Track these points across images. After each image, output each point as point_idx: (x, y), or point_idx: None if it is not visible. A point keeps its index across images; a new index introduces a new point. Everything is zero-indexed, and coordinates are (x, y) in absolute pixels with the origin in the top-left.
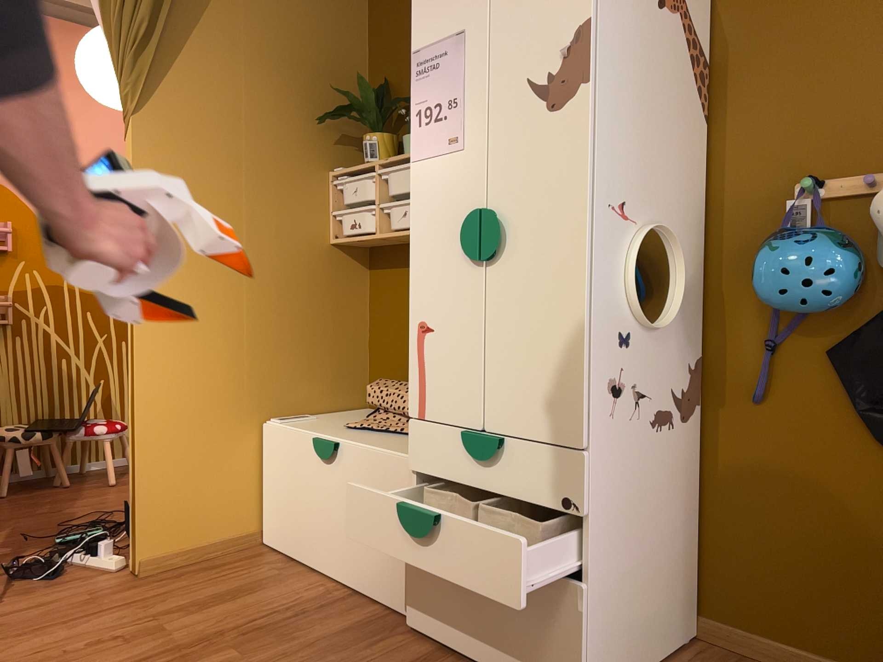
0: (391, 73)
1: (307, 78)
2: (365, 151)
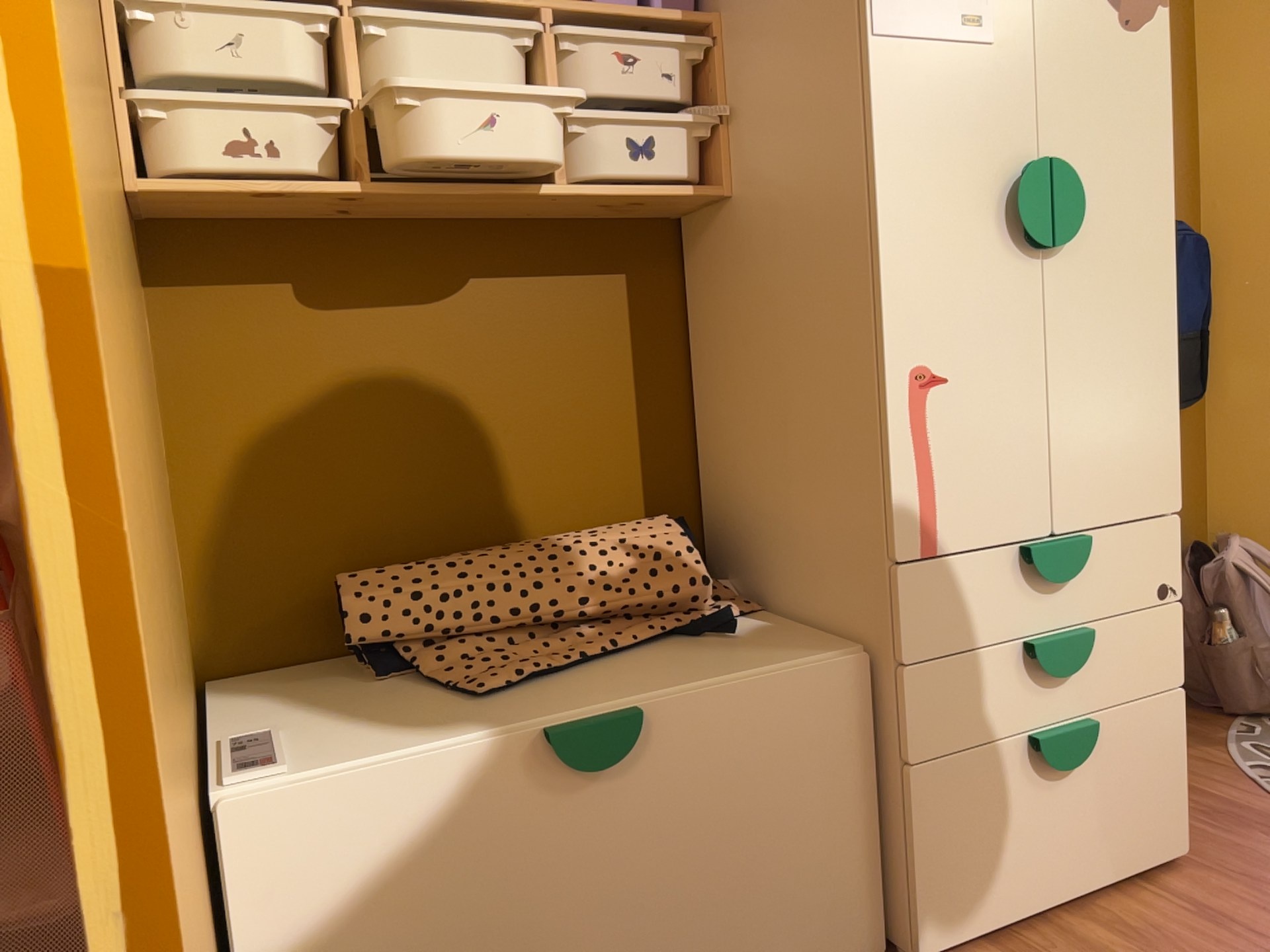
0: None
1: None
2: None
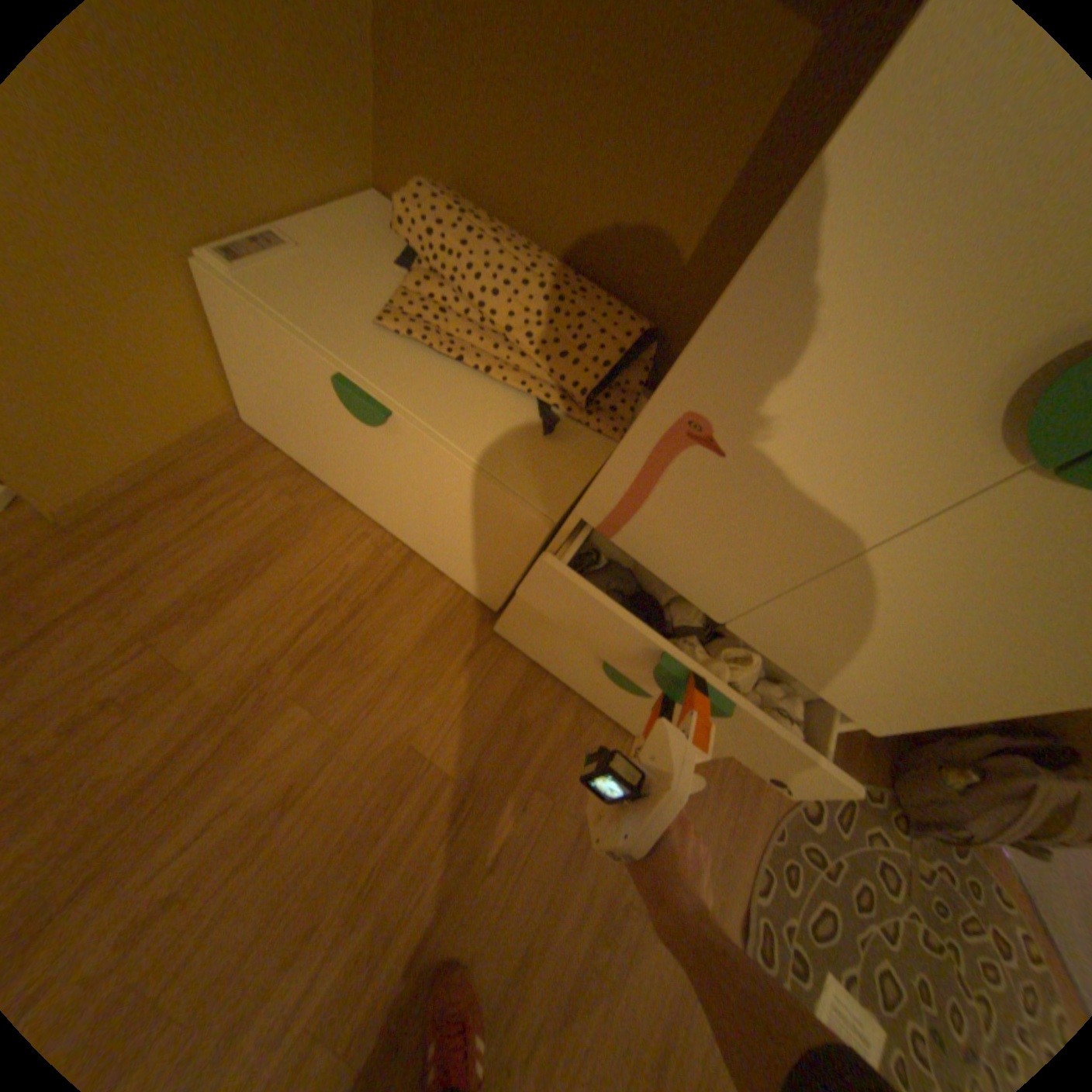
0: None
1: None
2: None
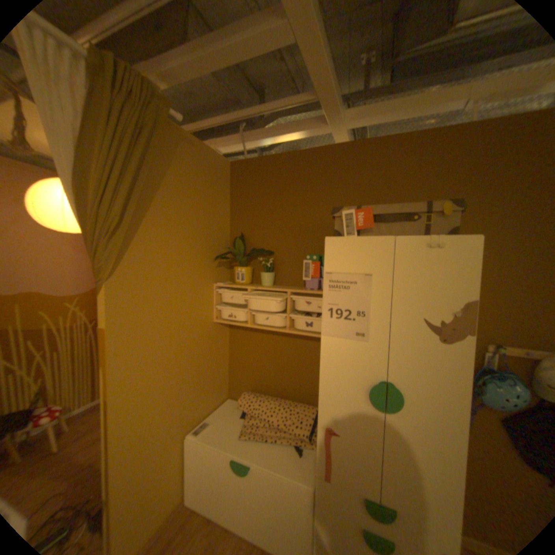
0: (245, 230)
1: (204, 233)
2: (236, 275)
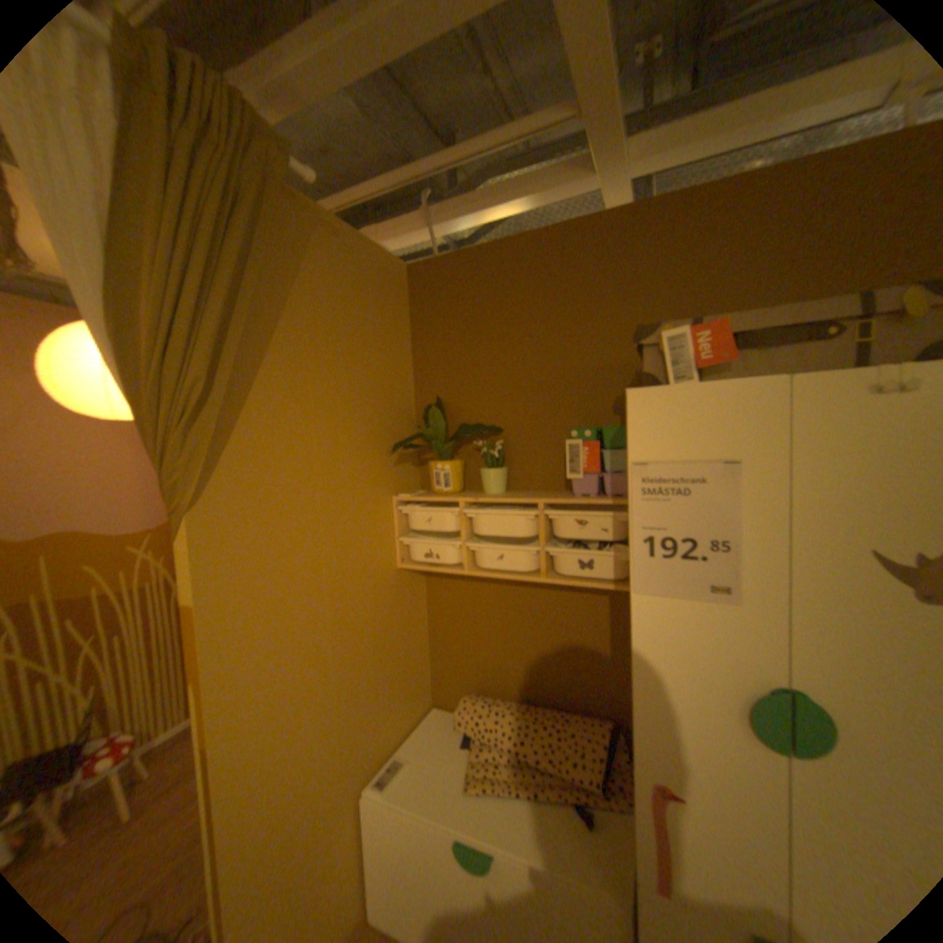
0: (444, 391)
1: (369, 403)
2: (434, 477)
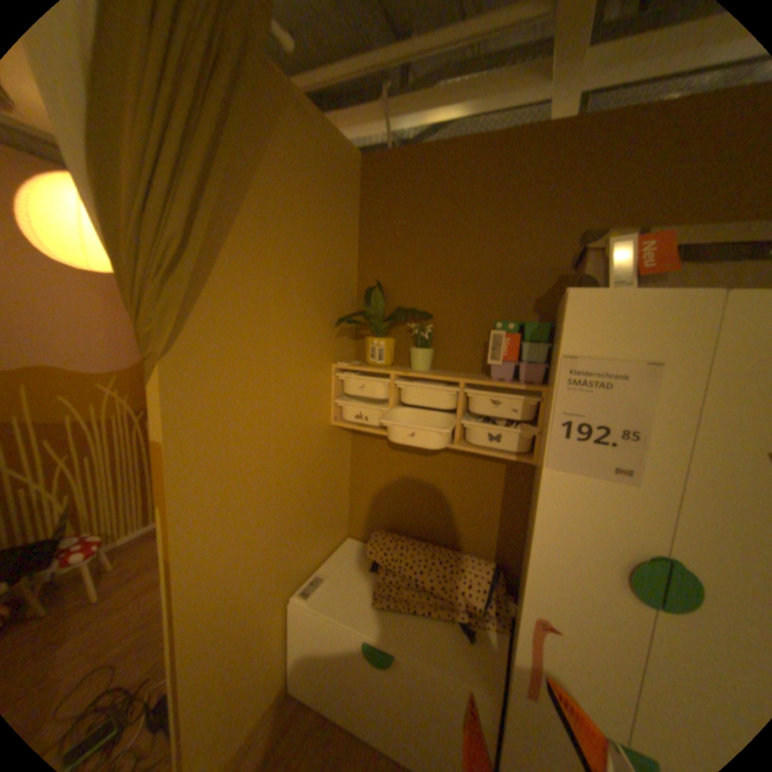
0: (385, 276)
1: (320, 279)
2: (370, 351)
